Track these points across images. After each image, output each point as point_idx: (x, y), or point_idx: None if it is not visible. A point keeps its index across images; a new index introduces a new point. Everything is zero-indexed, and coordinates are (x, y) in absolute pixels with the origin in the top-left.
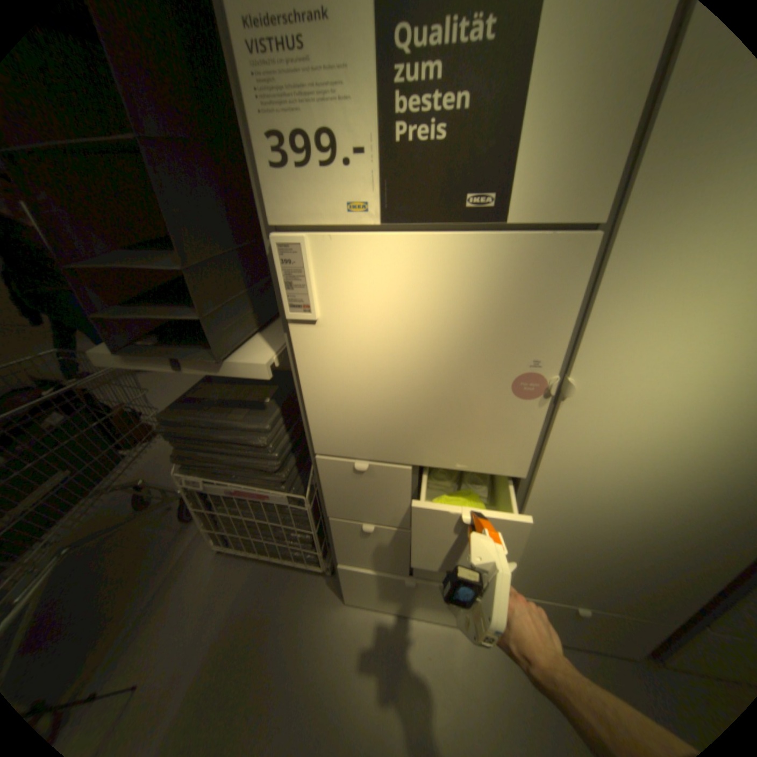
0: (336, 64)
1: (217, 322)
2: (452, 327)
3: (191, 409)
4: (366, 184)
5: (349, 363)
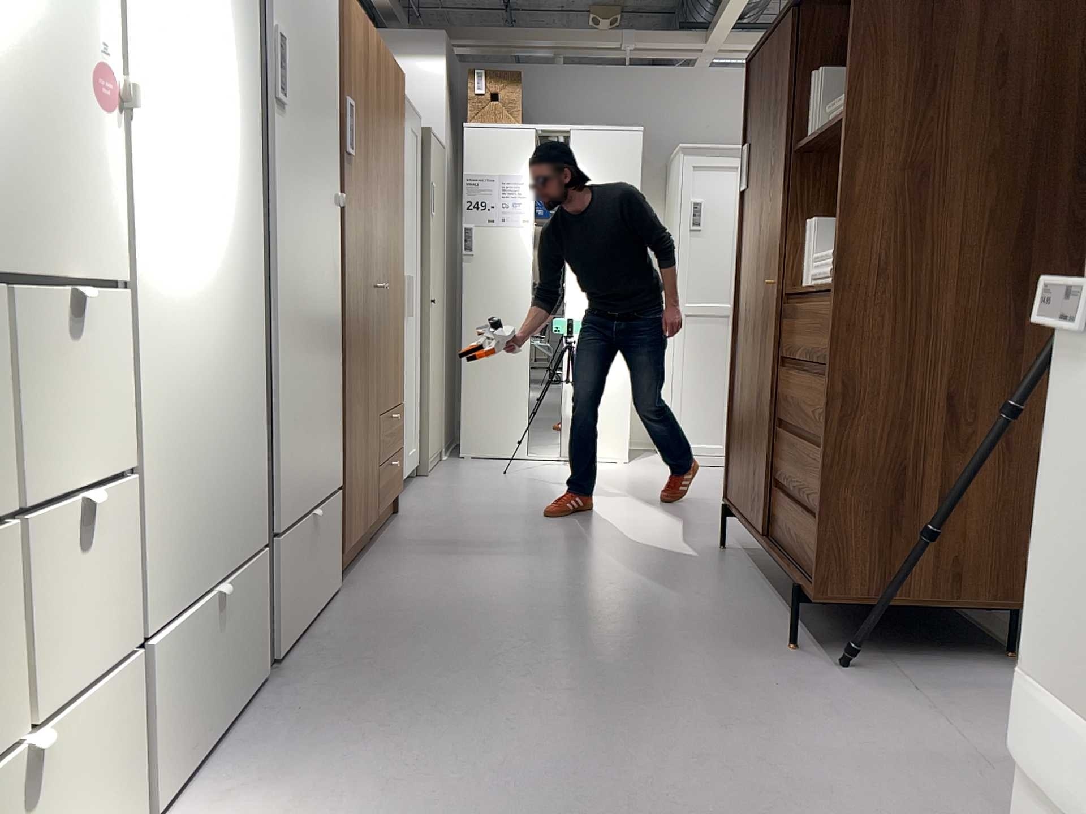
0: None
1: None
2: None
3: None
4: None
5: None
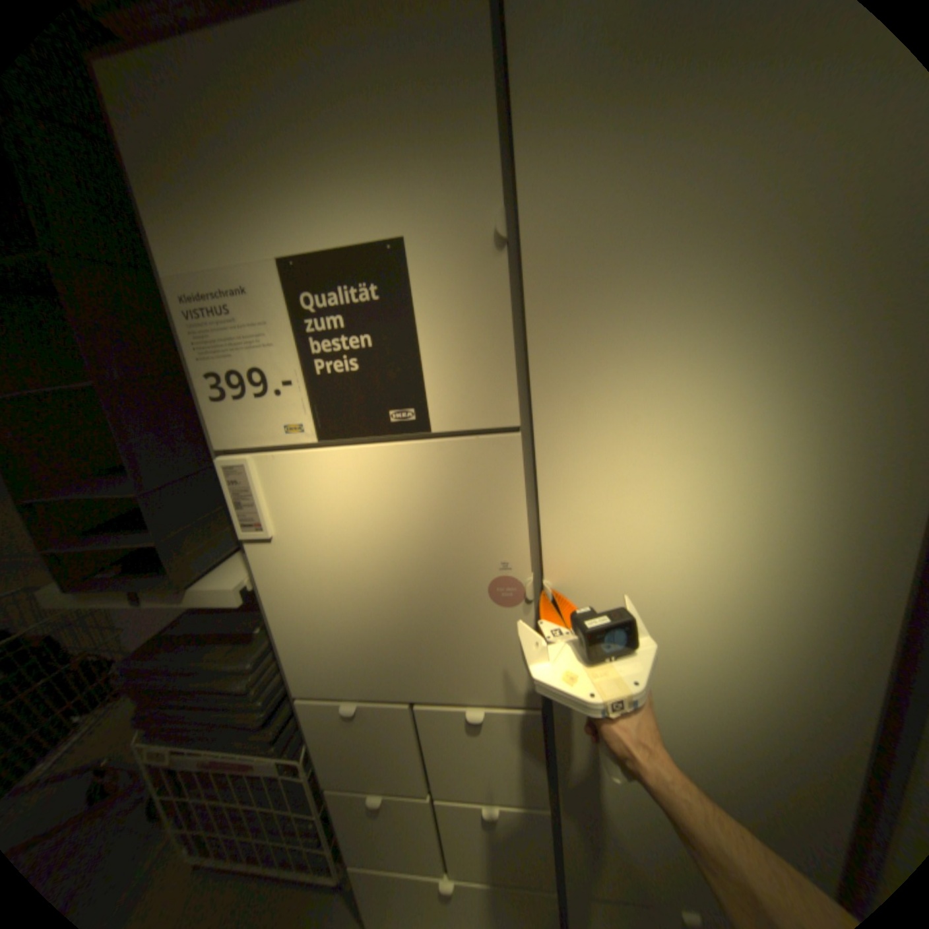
0: (259, 322)
1: (181, 546)
2: (409, 534)
3: (162, 650)
4: (299, 409)
5: (313, 581)
